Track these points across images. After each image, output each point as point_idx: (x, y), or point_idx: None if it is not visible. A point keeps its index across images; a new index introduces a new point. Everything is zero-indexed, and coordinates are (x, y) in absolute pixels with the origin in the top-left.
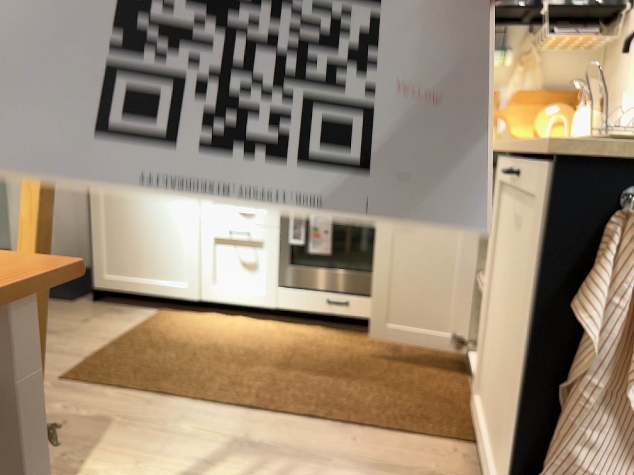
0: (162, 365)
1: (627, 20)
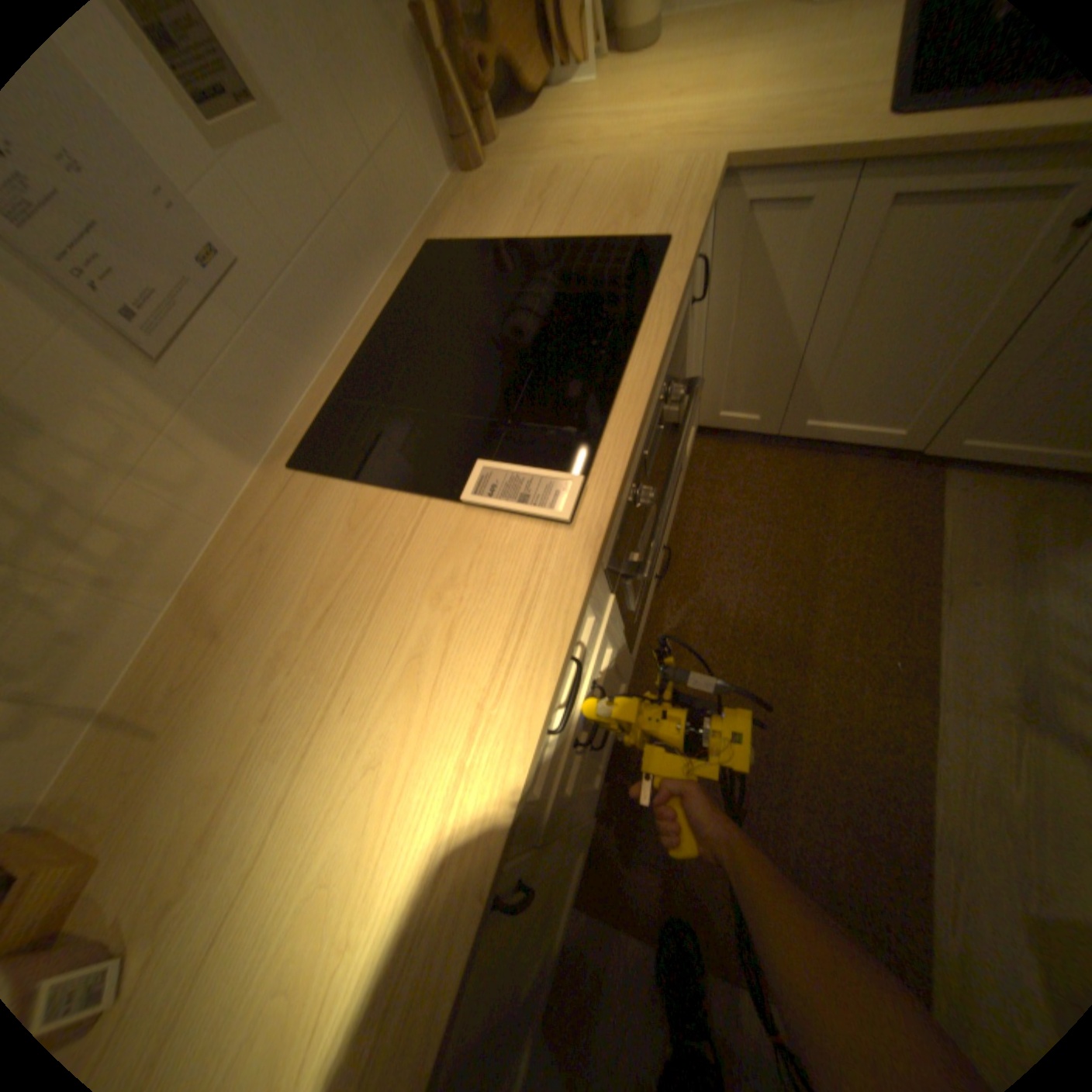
0: (828, 864)
1: None
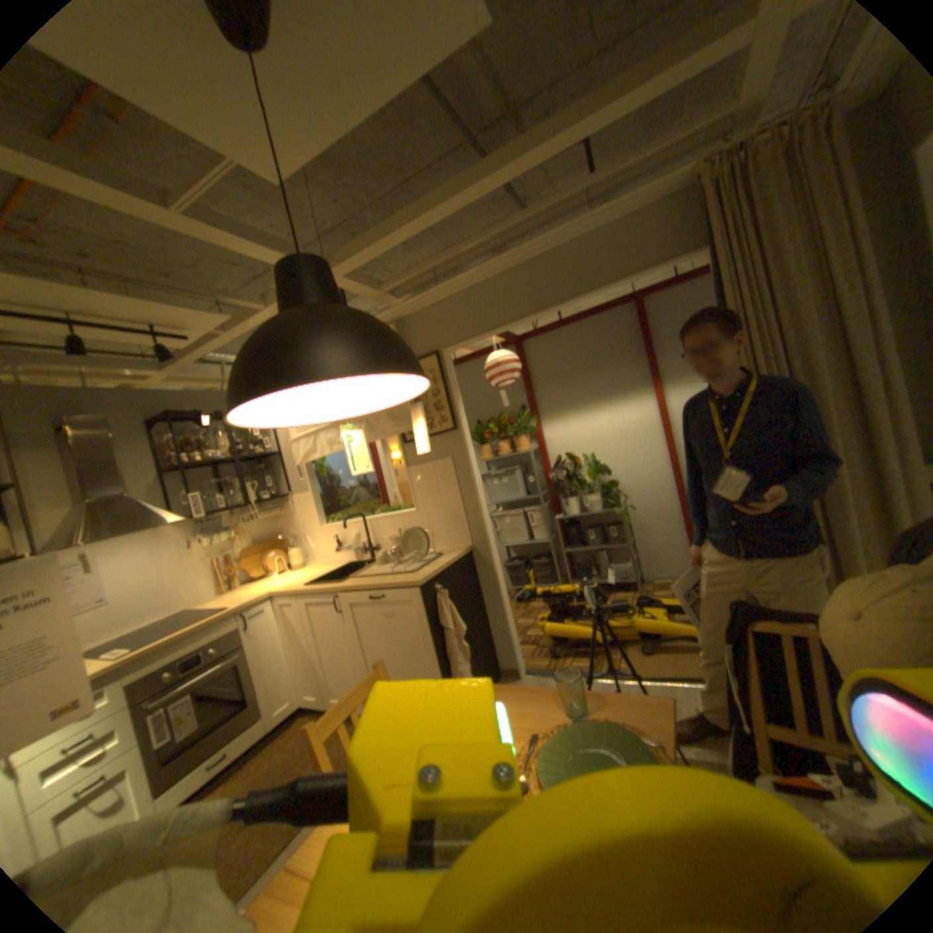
0: None
1: (289, 497)
